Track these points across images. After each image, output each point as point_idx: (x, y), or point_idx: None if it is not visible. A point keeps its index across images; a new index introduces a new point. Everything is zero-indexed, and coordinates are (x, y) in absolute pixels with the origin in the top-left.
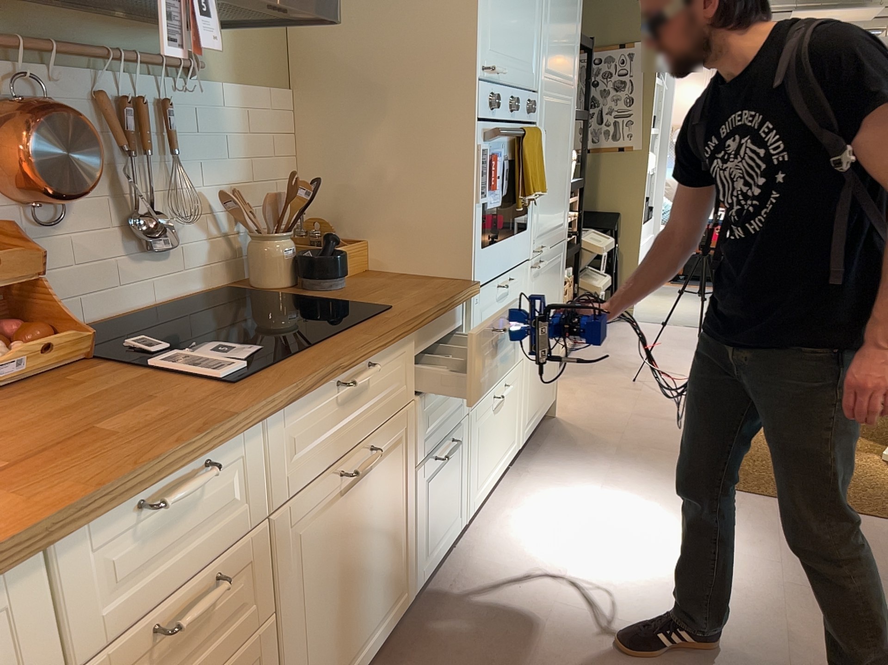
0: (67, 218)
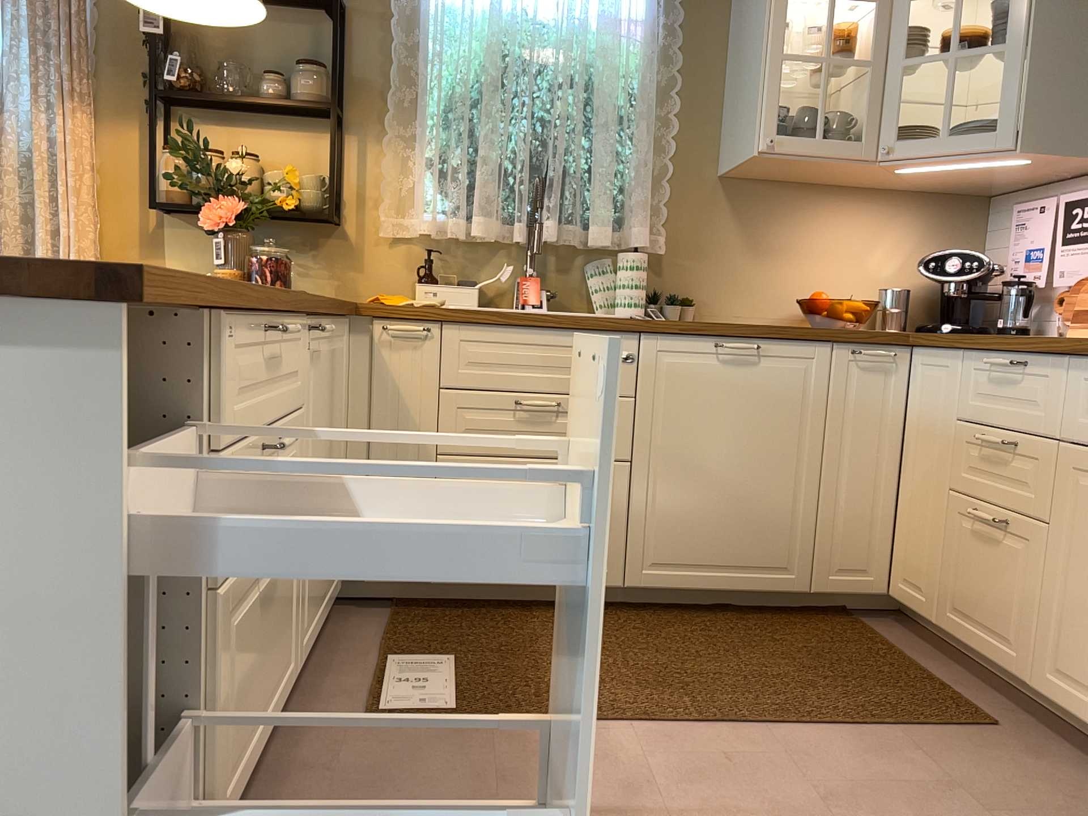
0: None
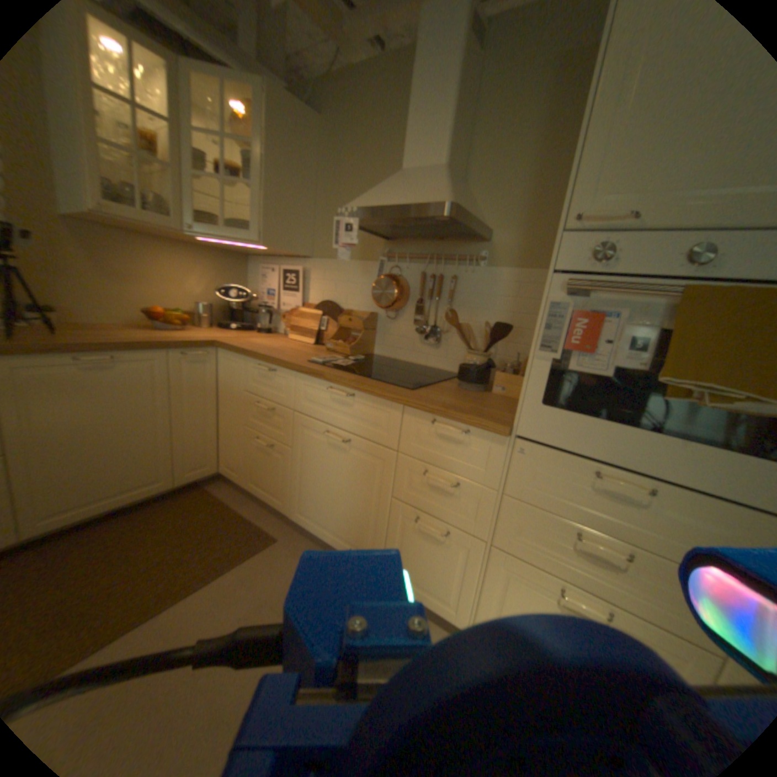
0: (396, 317)
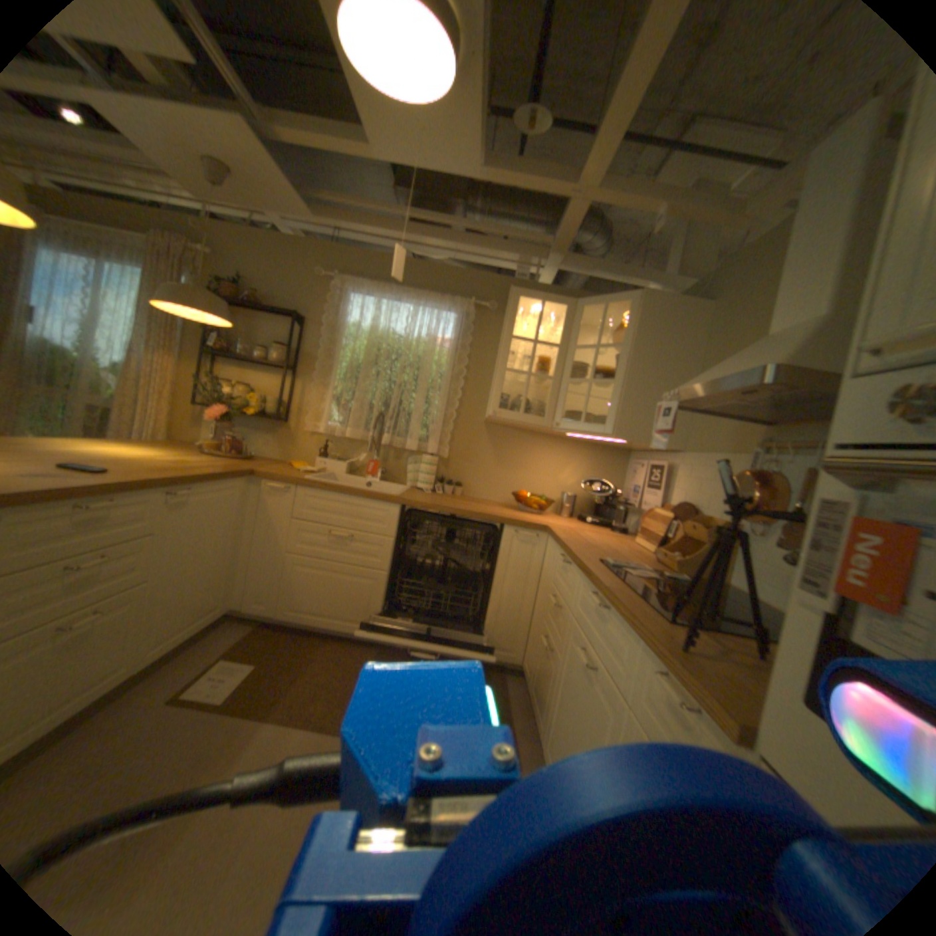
0: (769, 537)
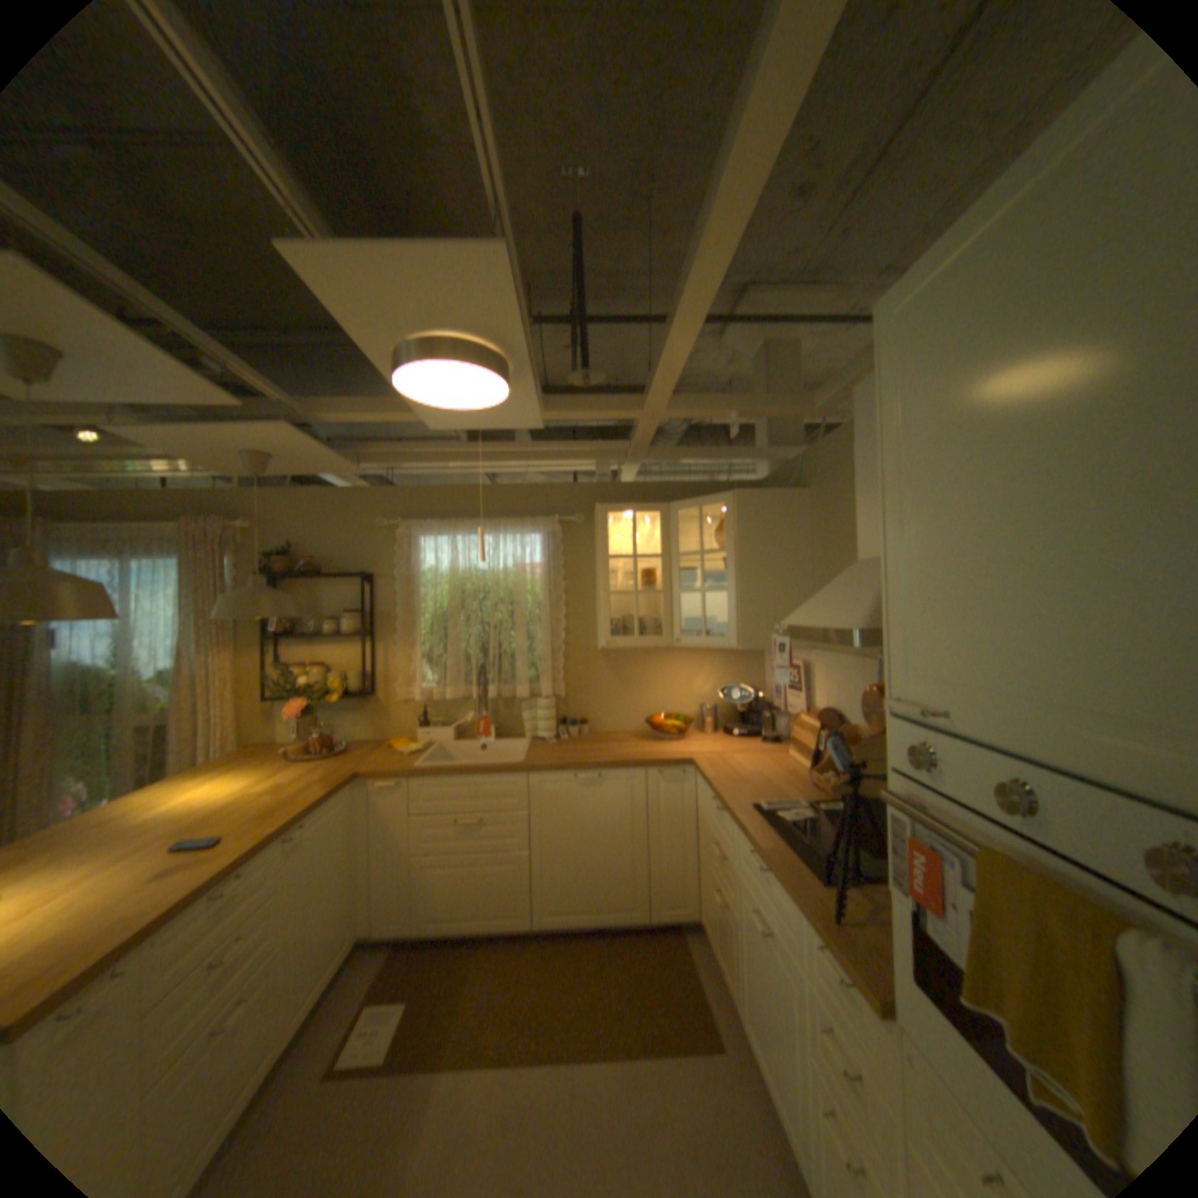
0: None
